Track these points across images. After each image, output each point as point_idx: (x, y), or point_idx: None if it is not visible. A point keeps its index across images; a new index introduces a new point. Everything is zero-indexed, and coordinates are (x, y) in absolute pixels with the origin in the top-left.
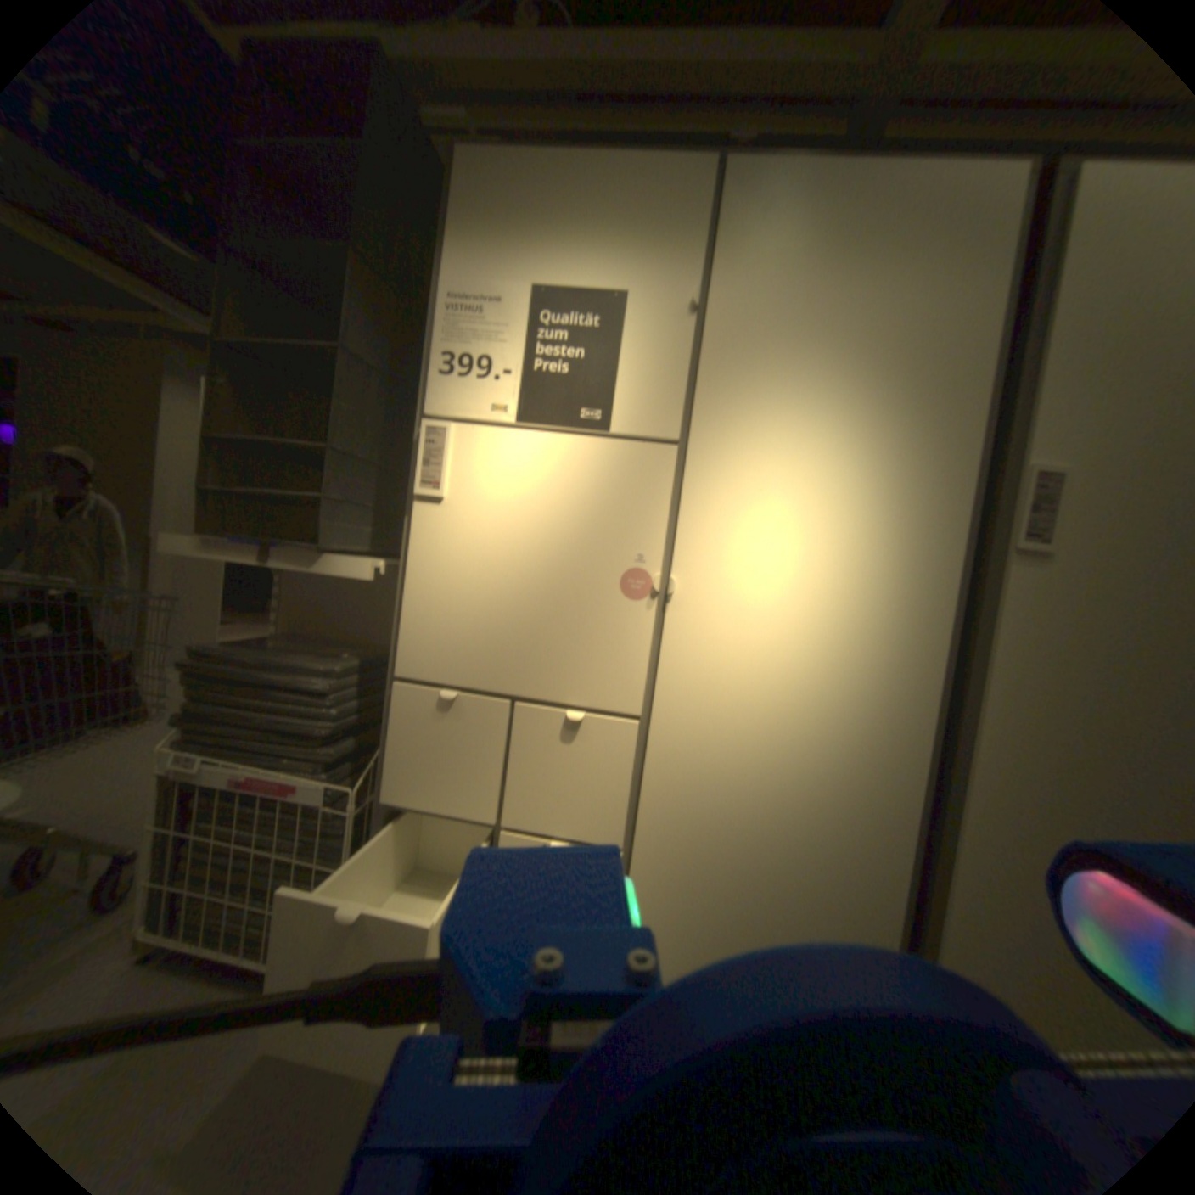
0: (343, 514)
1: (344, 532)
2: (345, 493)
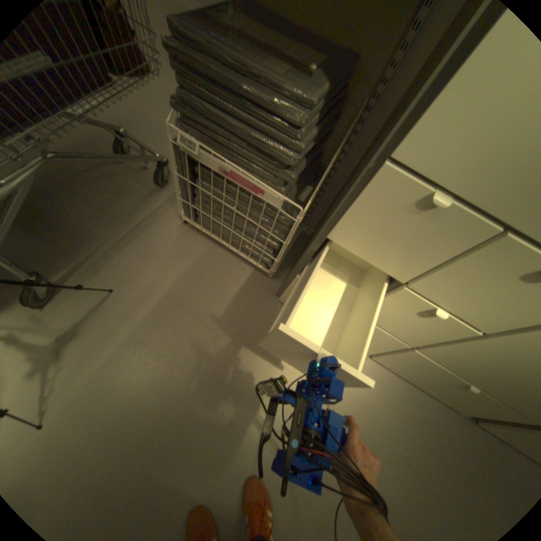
0: None
1: None
2: None
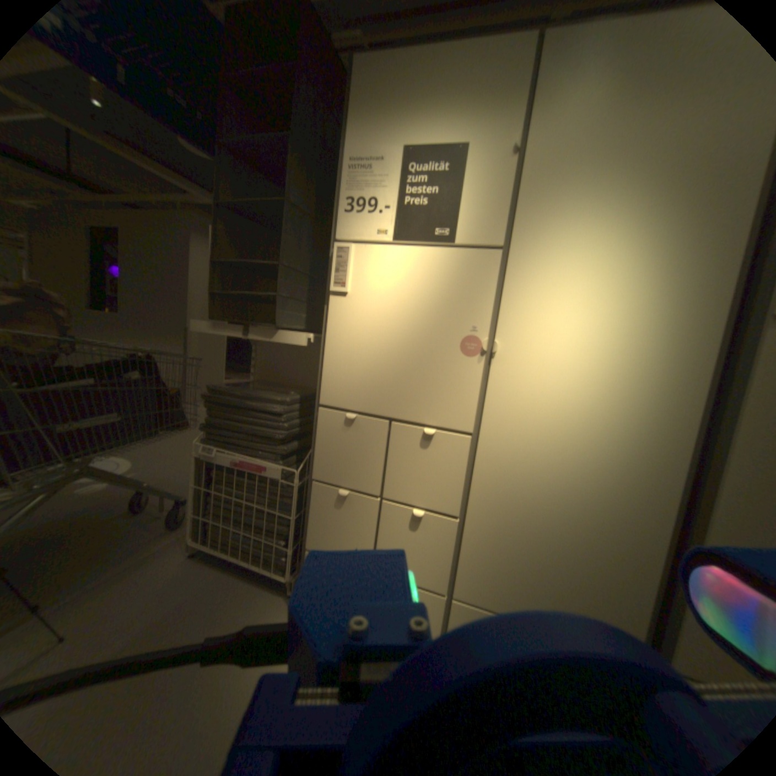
0: (289, 306)
1: (290, 318)
2: (290, 294)
